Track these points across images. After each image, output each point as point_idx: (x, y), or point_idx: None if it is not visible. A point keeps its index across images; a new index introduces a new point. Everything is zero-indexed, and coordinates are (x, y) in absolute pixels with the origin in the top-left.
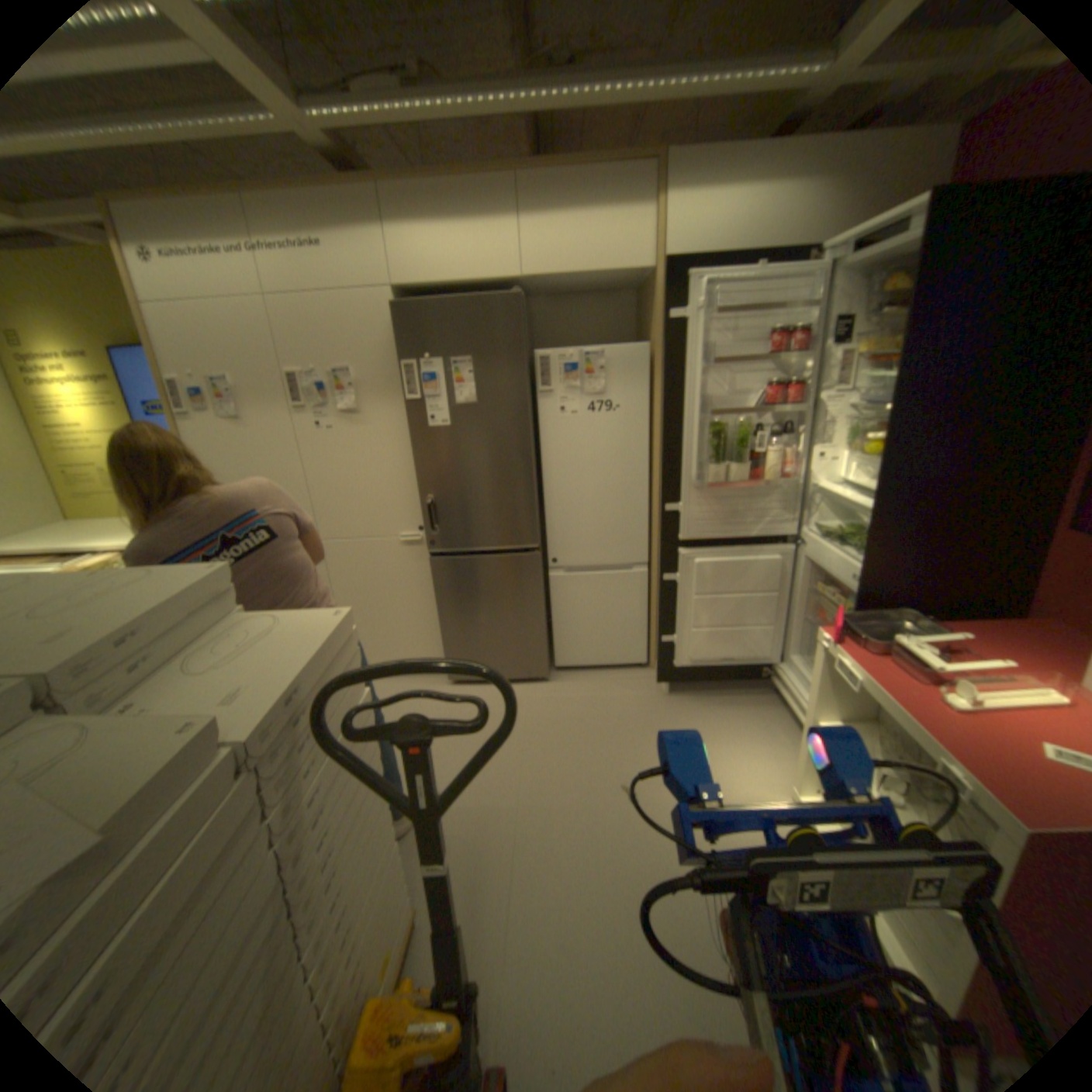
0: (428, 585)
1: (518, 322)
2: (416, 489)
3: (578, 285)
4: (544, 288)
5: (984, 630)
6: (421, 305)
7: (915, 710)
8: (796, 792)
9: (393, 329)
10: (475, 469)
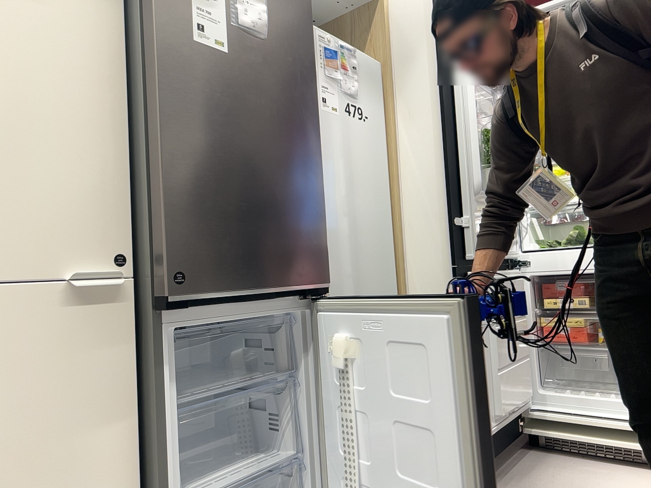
0: (121, 408)
1: None
2: (119, 168)
3: None
4: None
5: None
6: None
7: None
8: None
9: None
10: (259, 137)
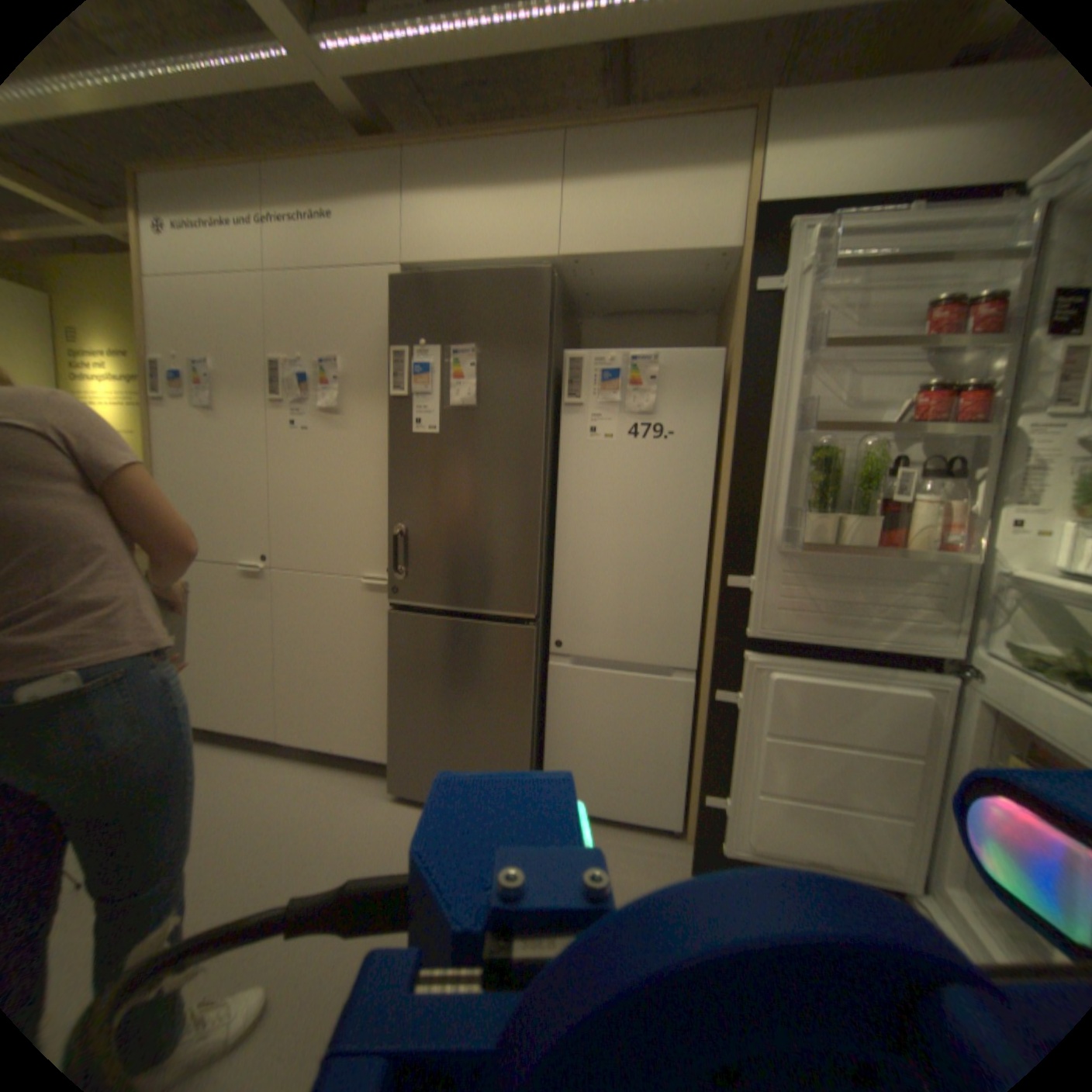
0: (388, 649)
1: (544, 303)
2: (391, 516)
3: (638, 285)
4: (595, 290)
5: None
6: (424, 278)
7: None
8: None
9: (389, 307)
10: (463, 493)
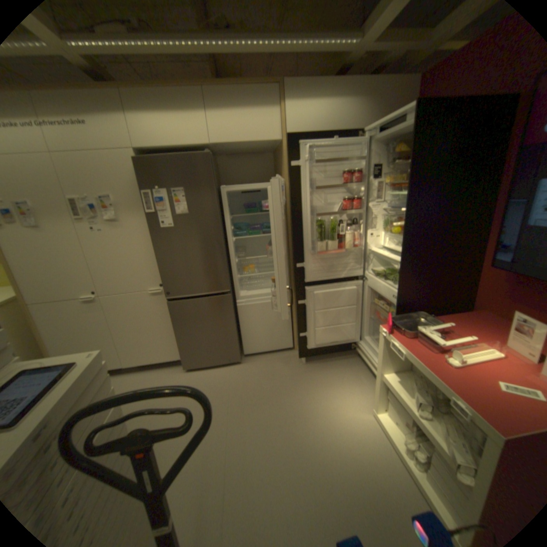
0: (168, 317)
1: (210, 168)
2: (157, 263)
3: (242, 149)
4: (224, 150)
5: (457, 319)
6: (152, 158)
7: (435, 369)
8: (375, 413)
9: (136, 172)
10: (191, 249)
